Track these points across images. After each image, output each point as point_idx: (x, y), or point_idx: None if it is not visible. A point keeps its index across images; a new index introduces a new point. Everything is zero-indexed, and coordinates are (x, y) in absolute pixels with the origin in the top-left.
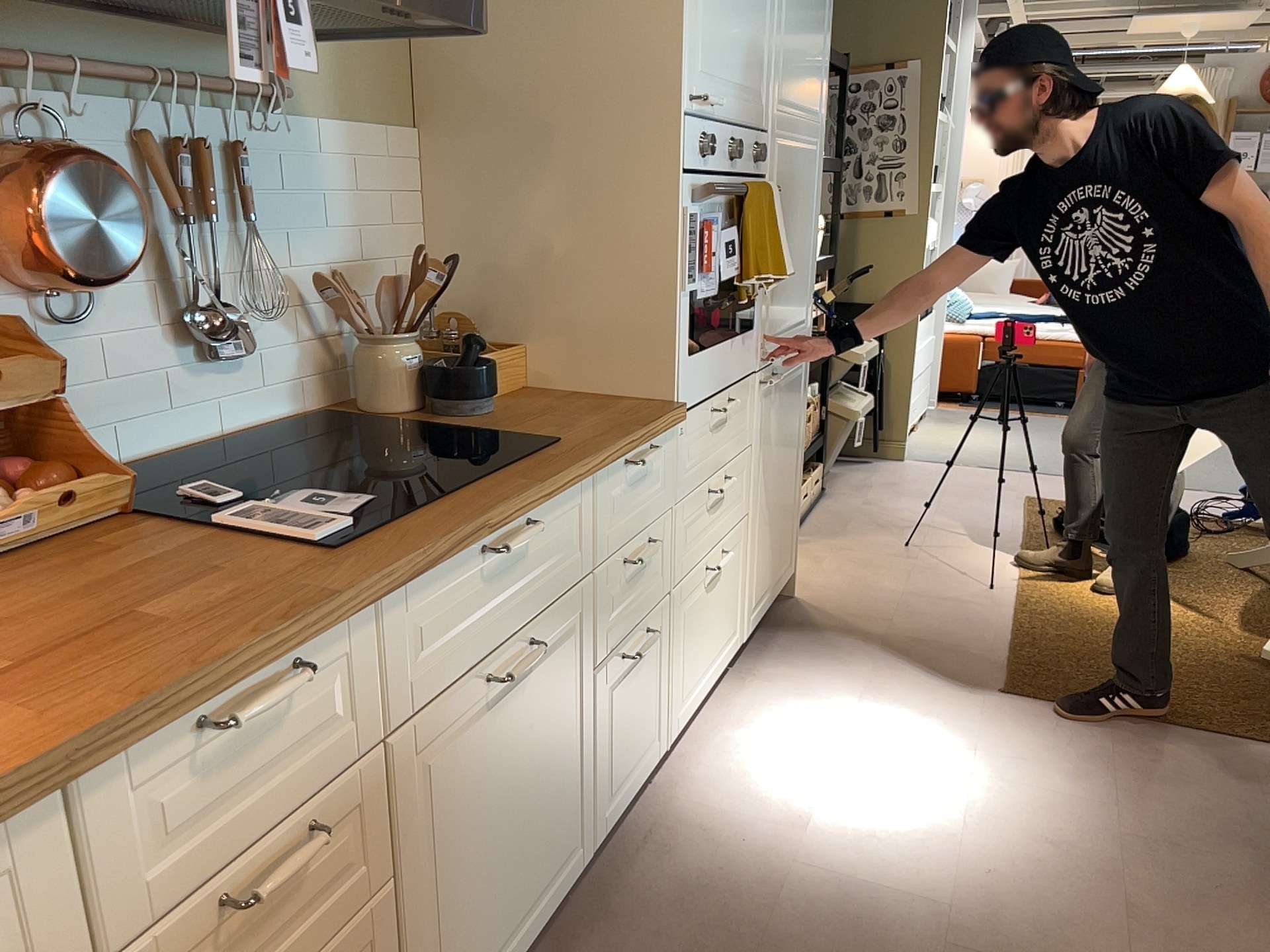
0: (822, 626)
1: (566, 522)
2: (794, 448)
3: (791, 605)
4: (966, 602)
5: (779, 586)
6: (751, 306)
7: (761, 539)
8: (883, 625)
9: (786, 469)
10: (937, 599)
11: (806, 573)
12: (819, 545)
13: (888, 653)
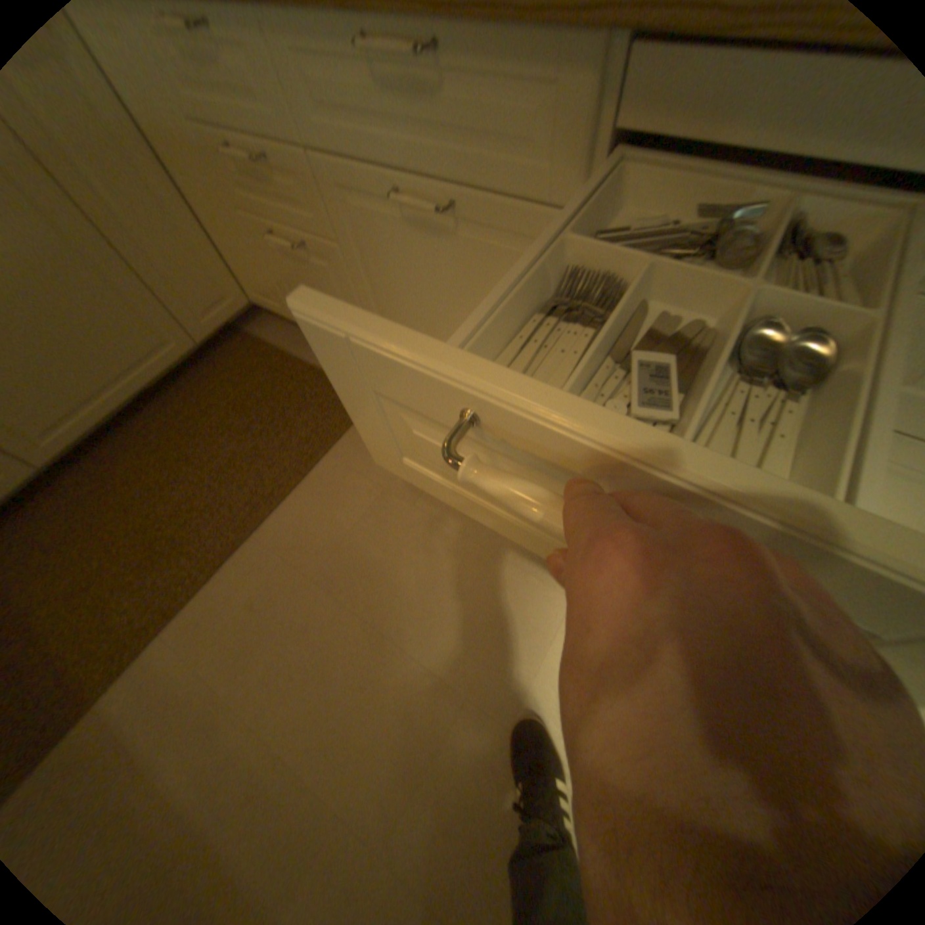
0: None
1: (521, 99)
2: None
3: None
4: None
5: None
6: None
7: None
8: None
9: None
10: None
11: None
12: None
13: None
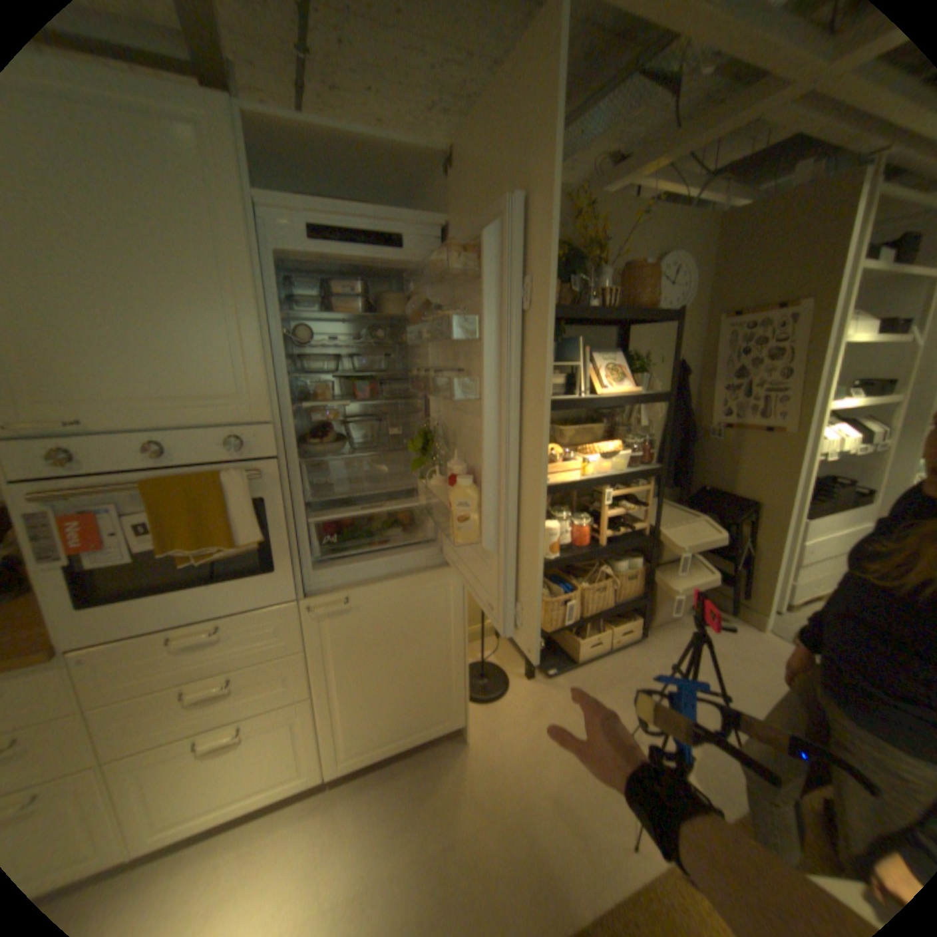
0: (436, 792)
1: None
2: (430, 644)
3: (452, 752)
4: (587, 854)
5: (416, 740)
6: (265, 556)
7: (348, 714)
8: (477, 827)
9: (412, 661)
10: (564, 829)
11: (510, 723)
12: (560, 698)
13: (431, 867)
